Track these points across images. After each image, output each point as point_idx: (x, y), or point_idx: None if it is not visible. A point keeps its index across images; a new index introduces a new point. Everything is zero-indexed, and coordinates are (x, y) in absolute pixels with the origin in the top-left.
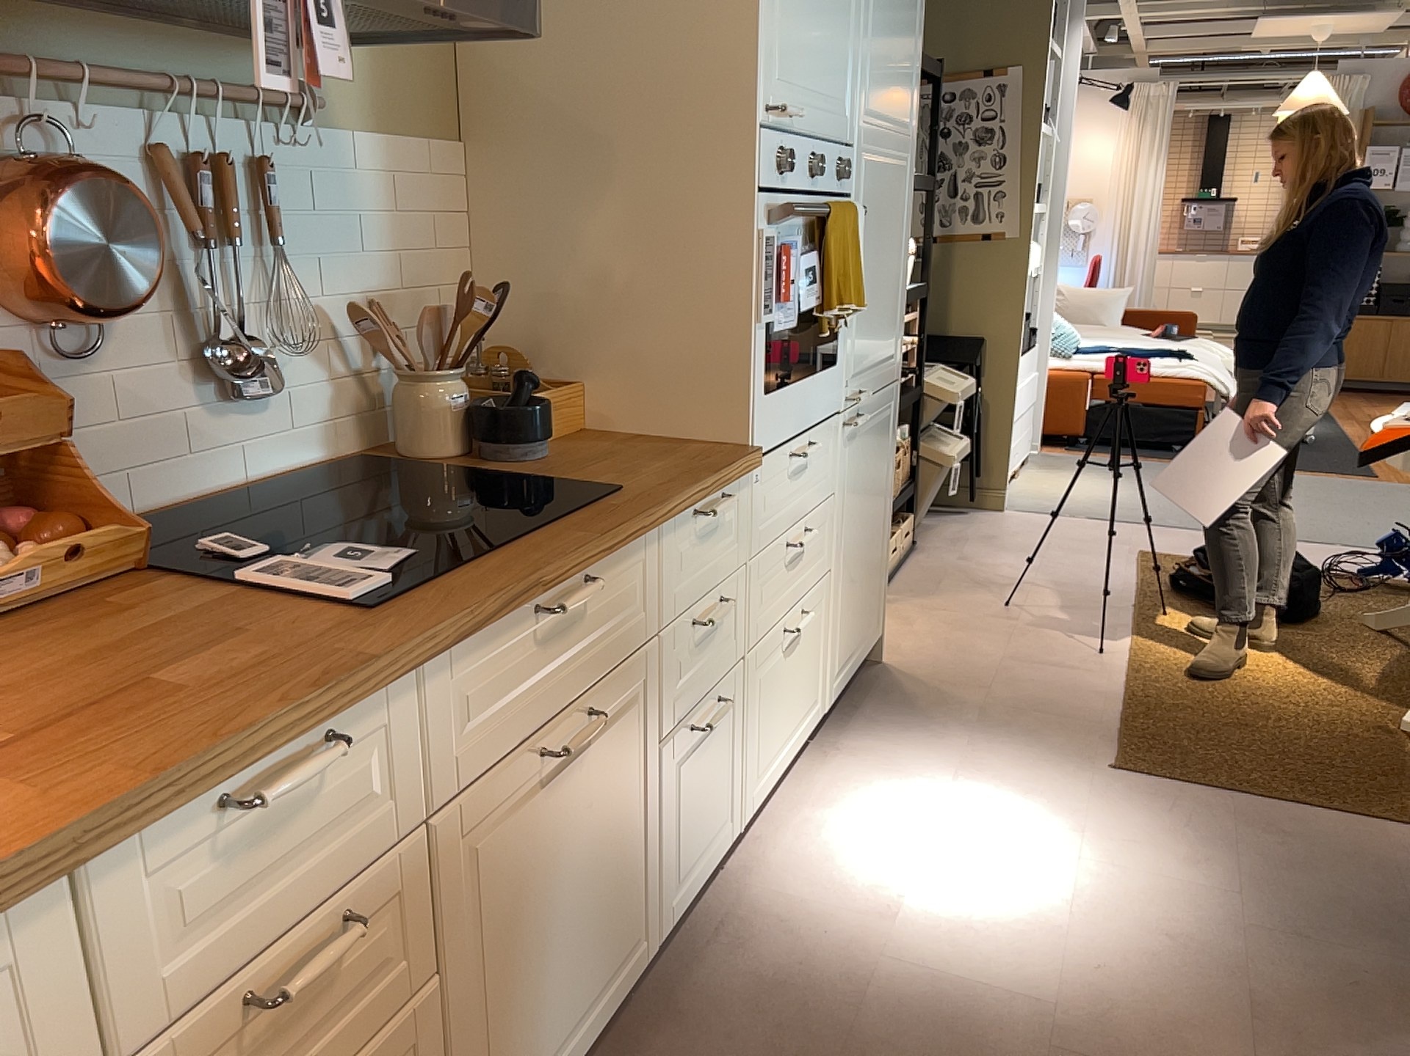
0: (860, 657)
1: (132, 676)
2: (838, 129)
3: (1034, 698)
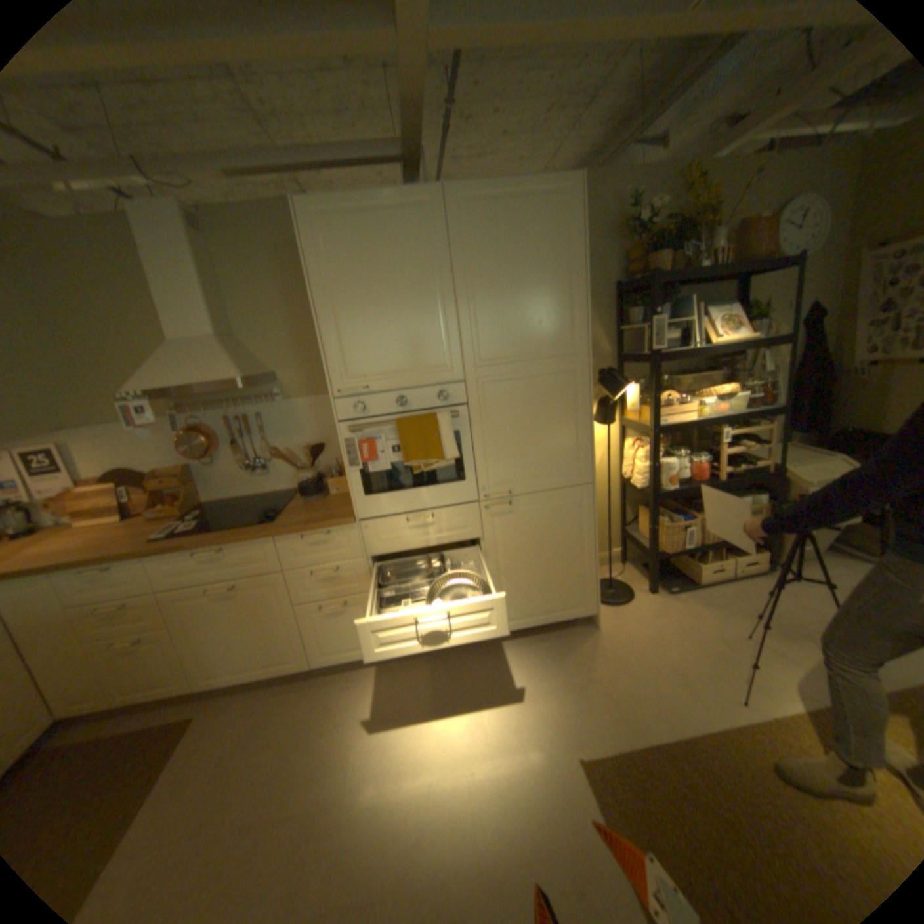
0: (551, 619)
1: (112, 544)
2: (433, 379)
3: (632, 699)
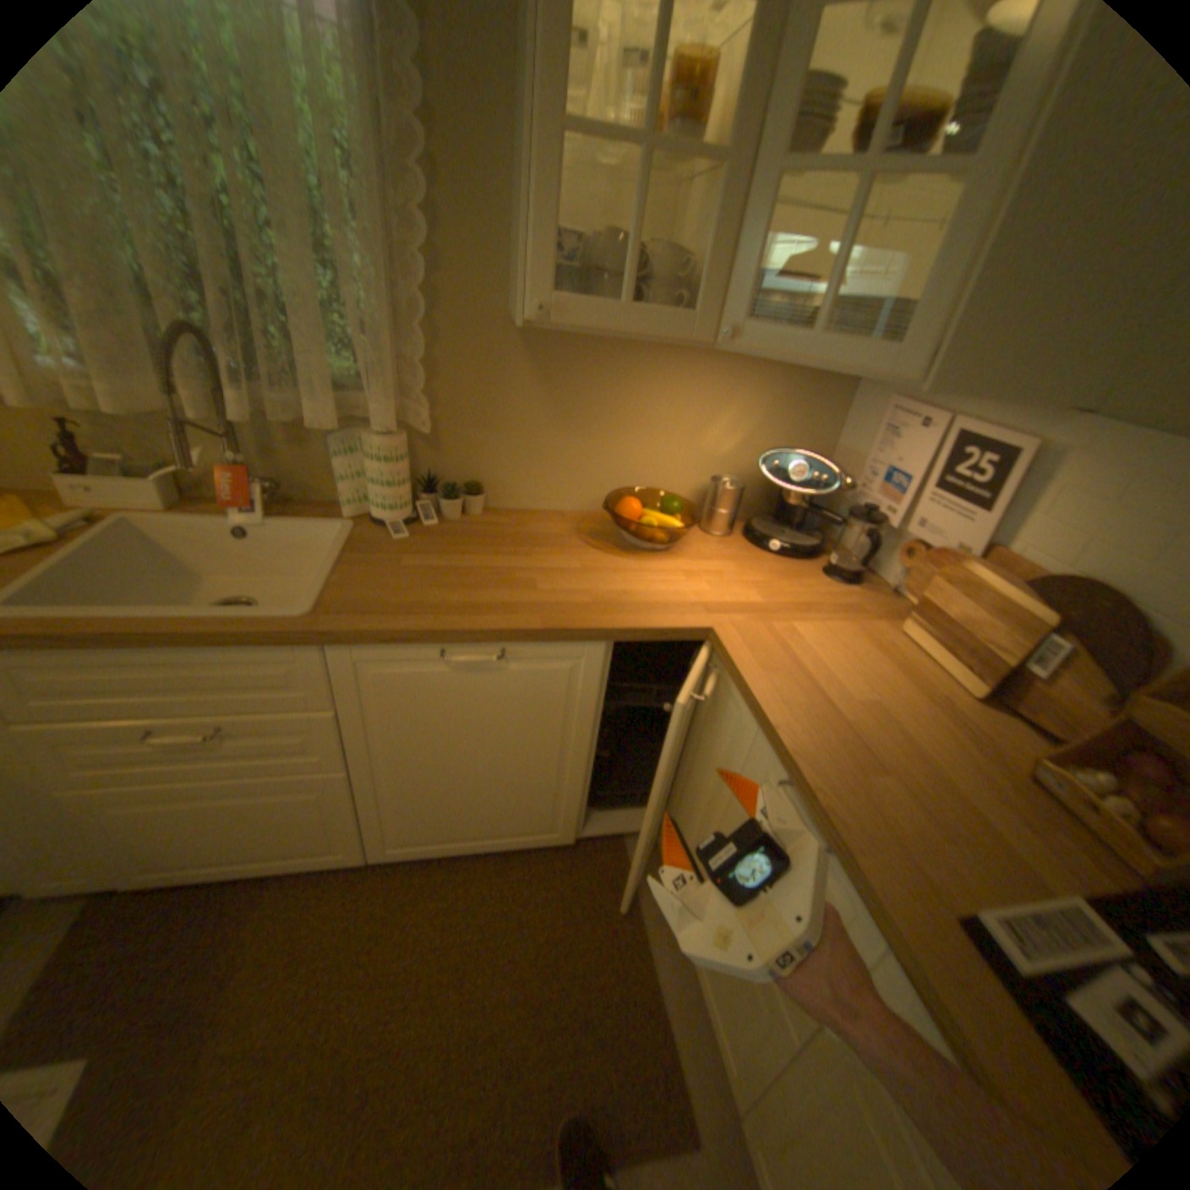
0: None
1: (906, 781)
2: None
3: None
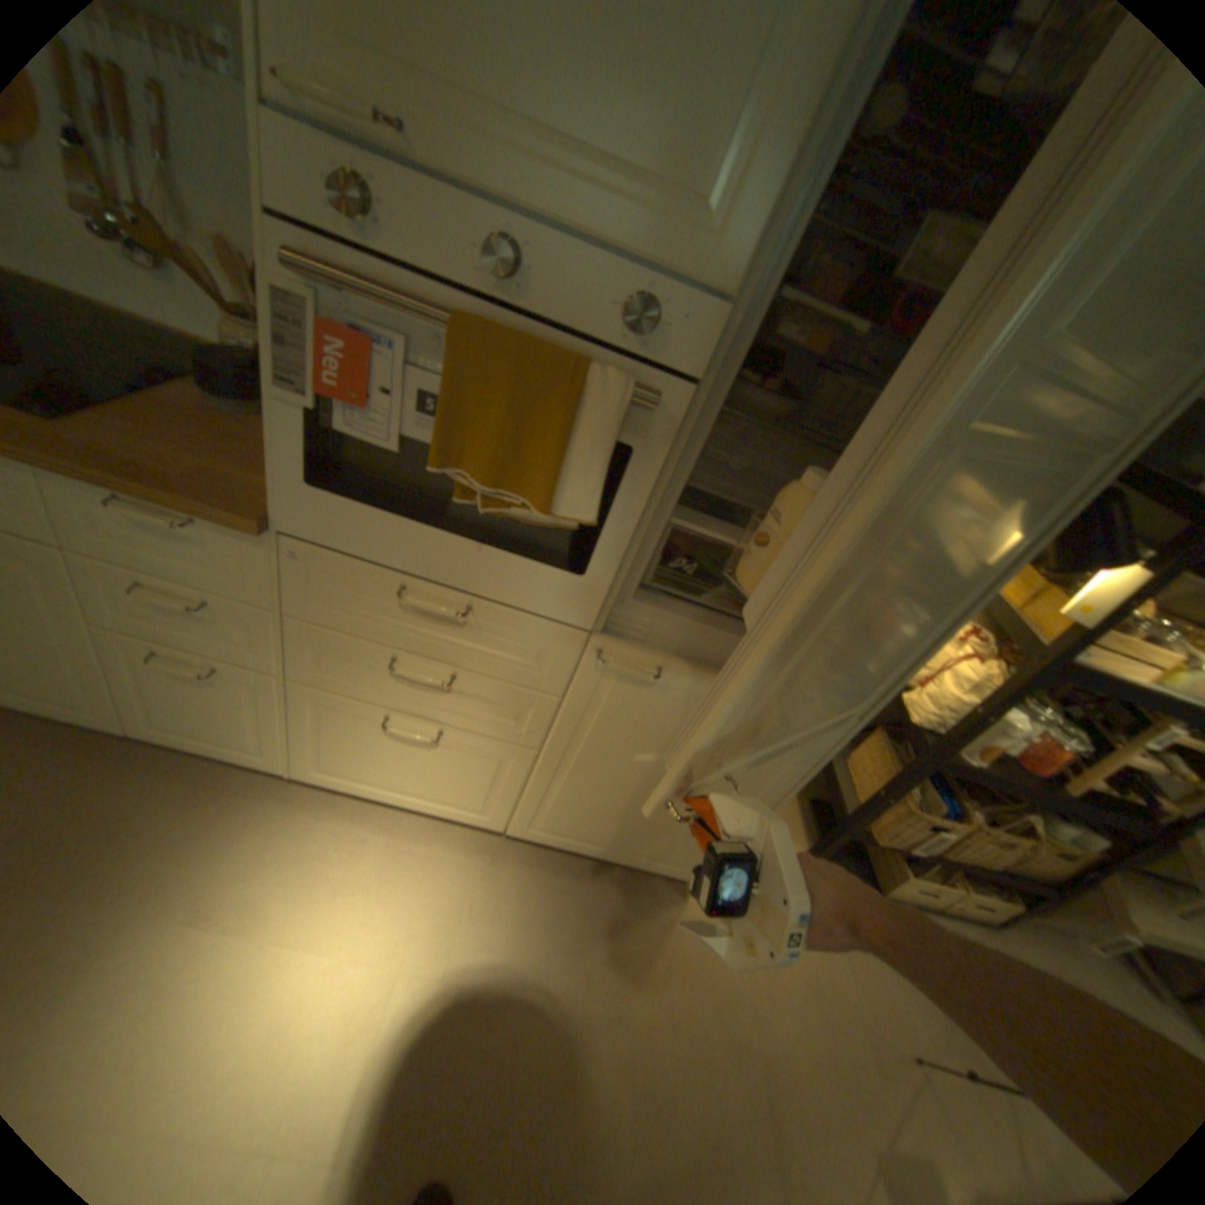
0: (617, 860)
1: None
2: (651, 230)
3: (673, 1106)
